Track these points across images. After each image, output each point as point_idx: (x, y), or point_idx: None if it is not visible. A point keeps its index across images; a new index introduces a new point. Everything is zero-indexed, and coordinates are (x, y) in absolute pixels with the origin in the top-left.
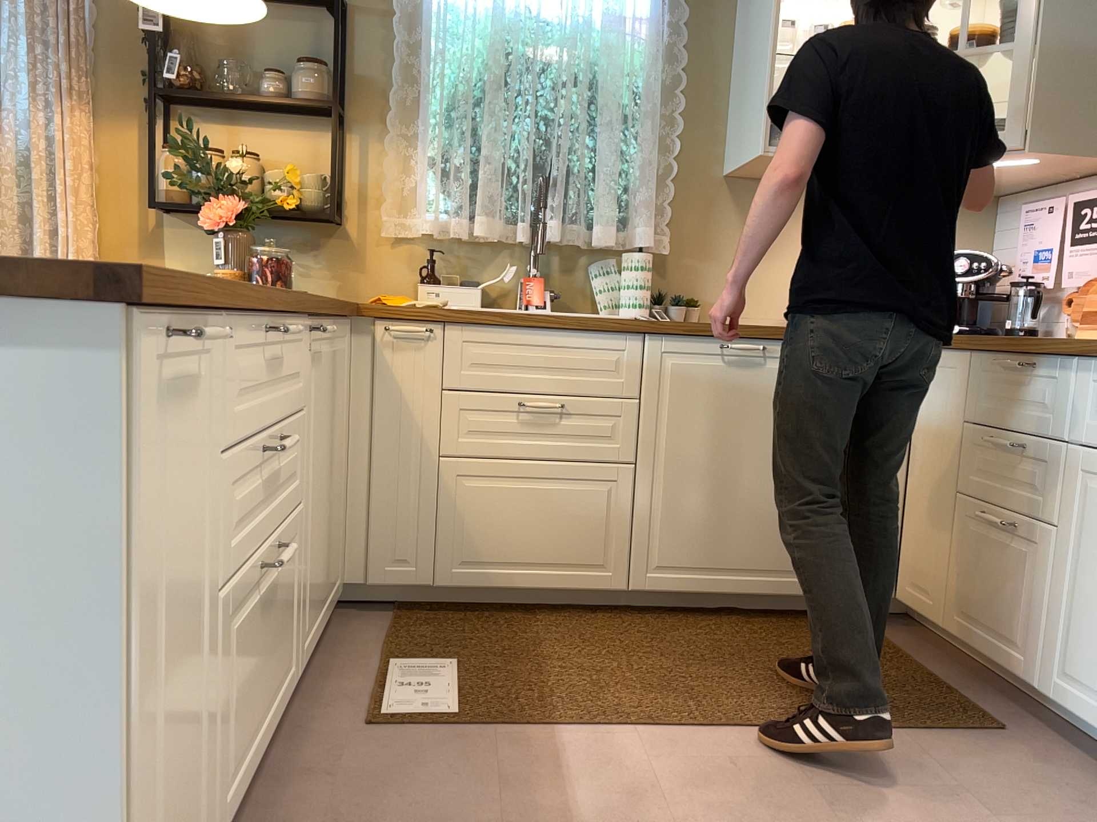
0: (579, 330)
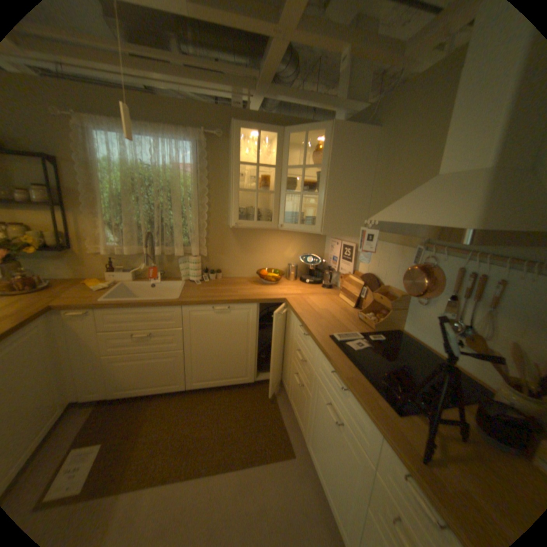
0: (154, 306)
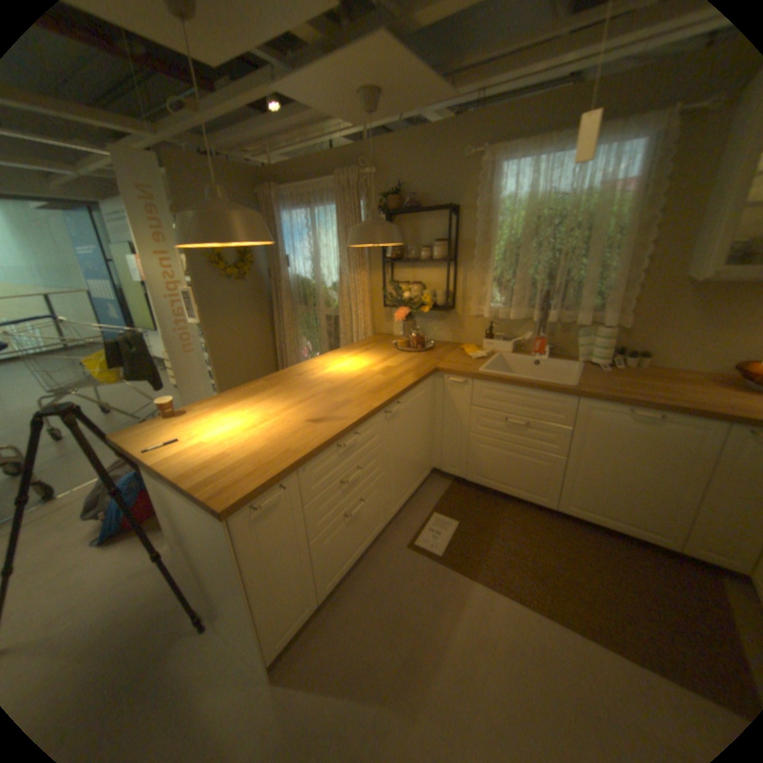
0: (540, 390)
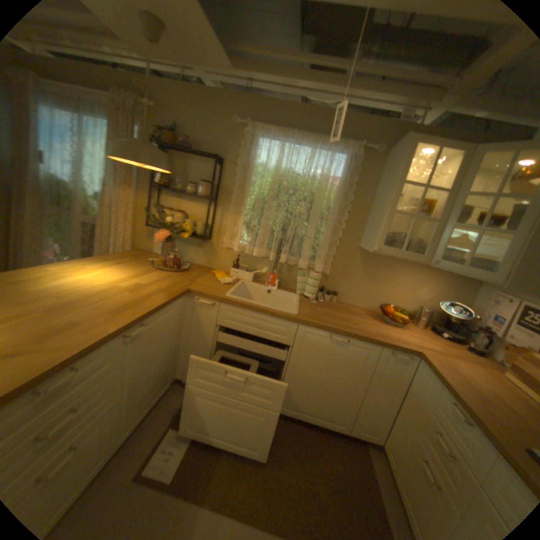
0: (272, 316)
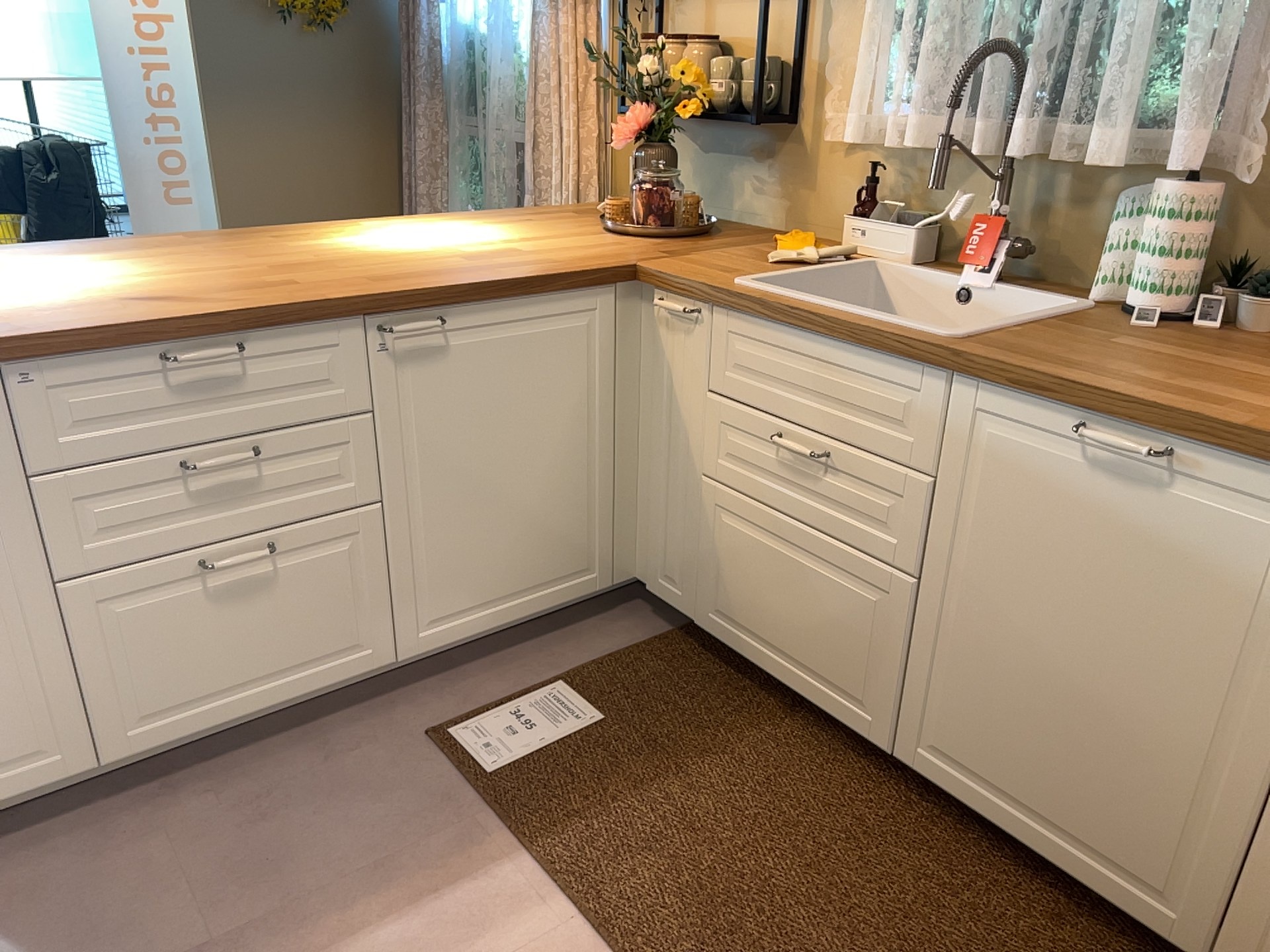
0: (858, 345)
